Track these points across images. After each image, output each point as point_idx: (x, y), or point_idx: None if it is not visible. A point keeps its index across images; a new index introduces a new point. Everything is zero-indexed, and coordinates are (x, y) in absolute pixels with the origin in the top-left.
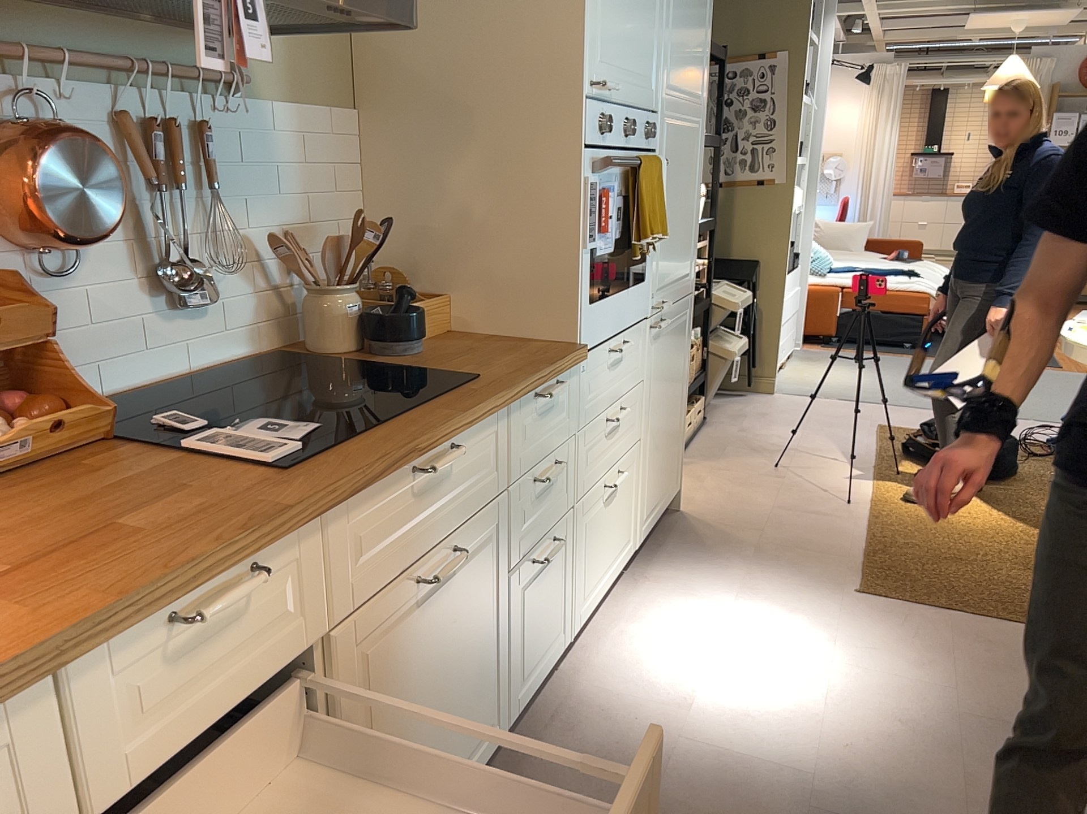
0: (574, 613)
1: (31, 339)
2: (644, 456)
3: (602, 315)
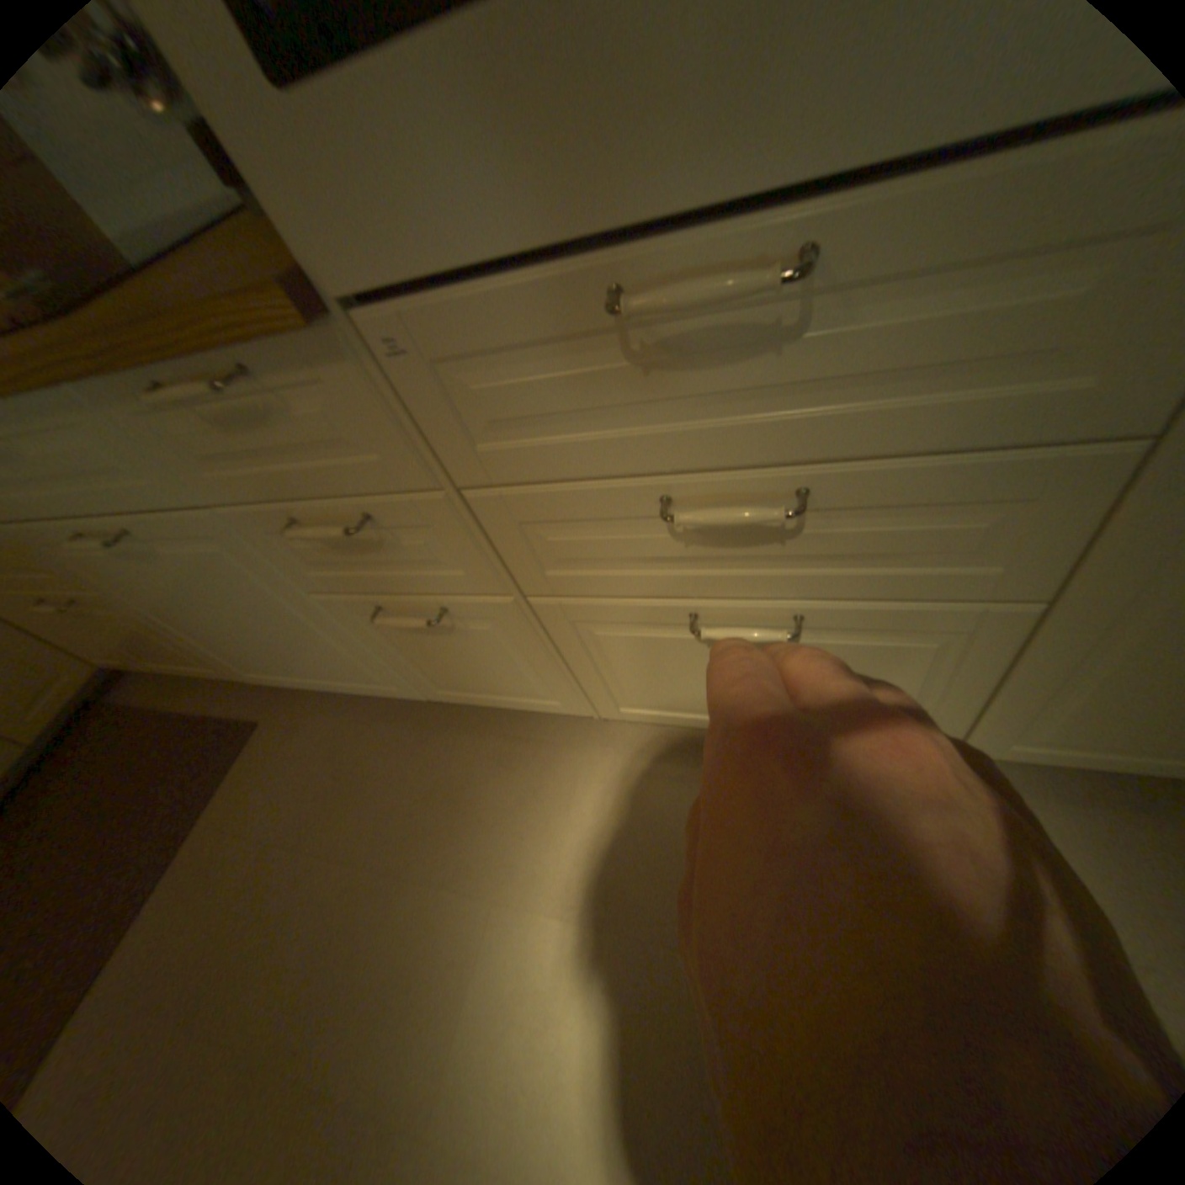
0: (592, 703)
1: None
2: (1068, 650)
3: (449, 144)
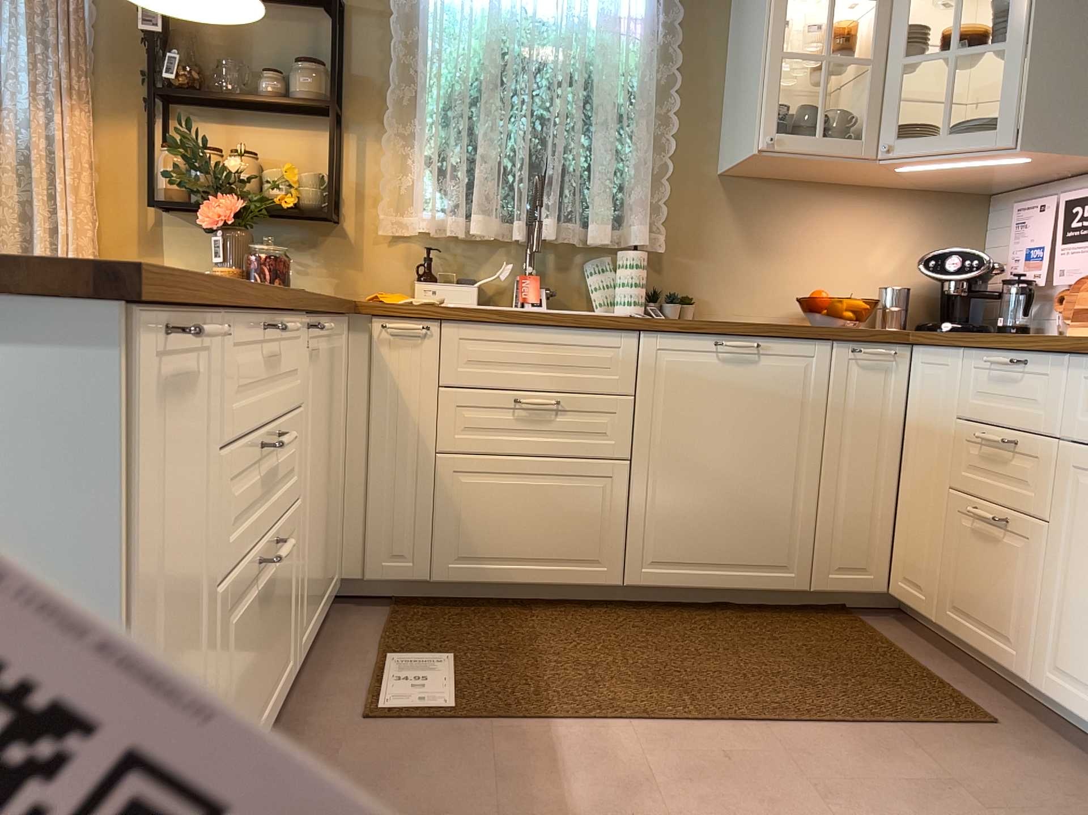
0: None
1: None
2: None
3: None
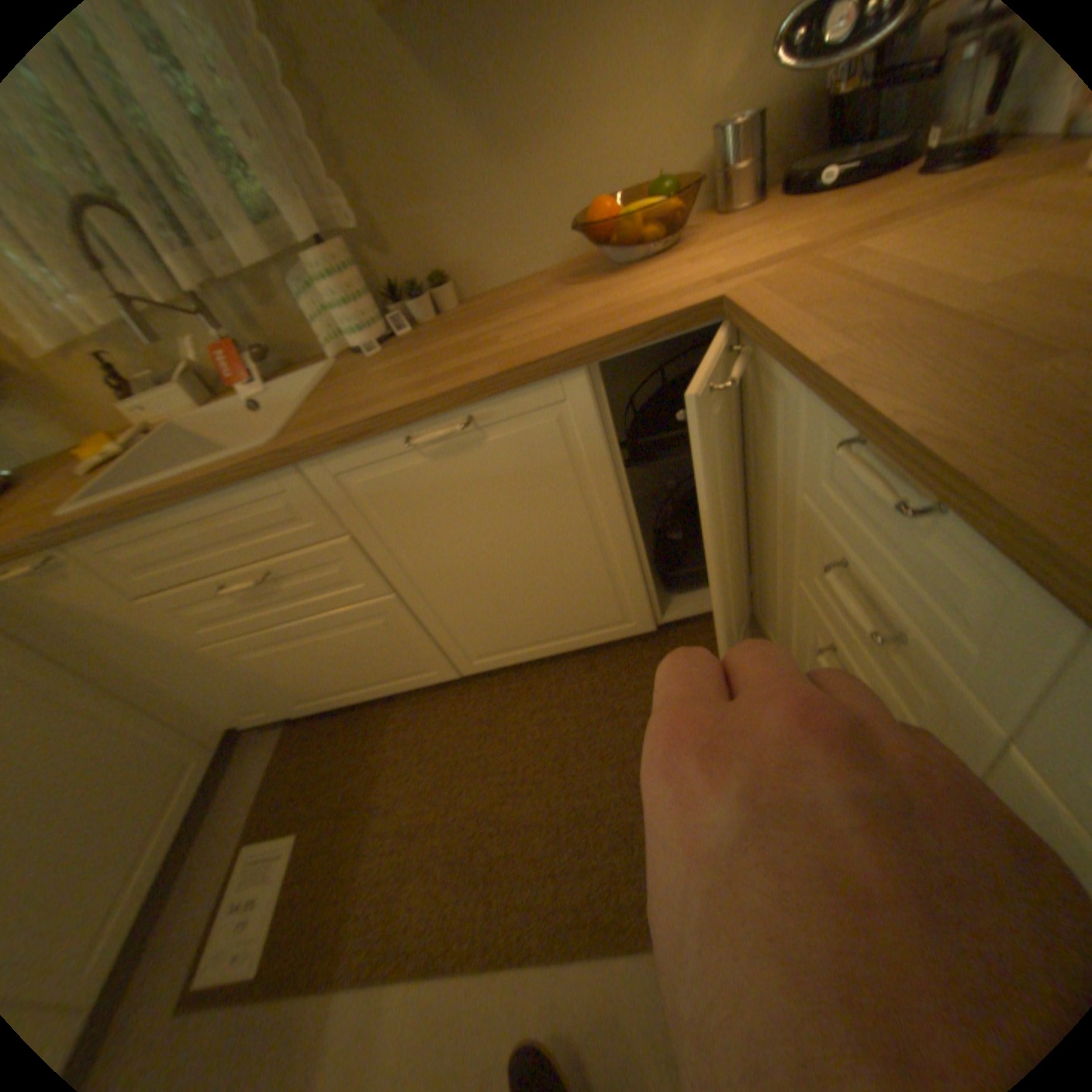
0: None
1: None
2: None
3: None
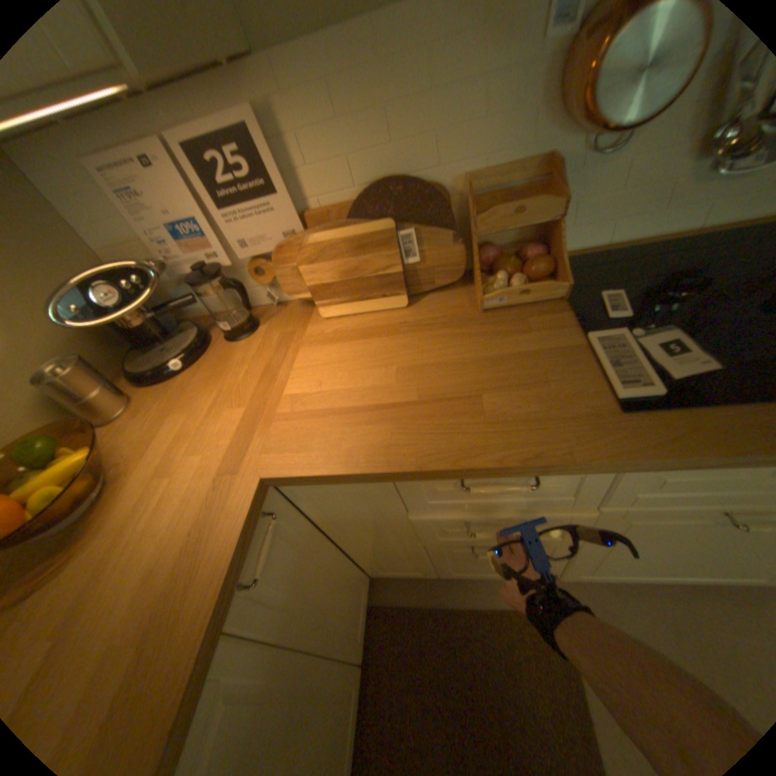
0: None
1: (549, 214)
2: None
3: None
